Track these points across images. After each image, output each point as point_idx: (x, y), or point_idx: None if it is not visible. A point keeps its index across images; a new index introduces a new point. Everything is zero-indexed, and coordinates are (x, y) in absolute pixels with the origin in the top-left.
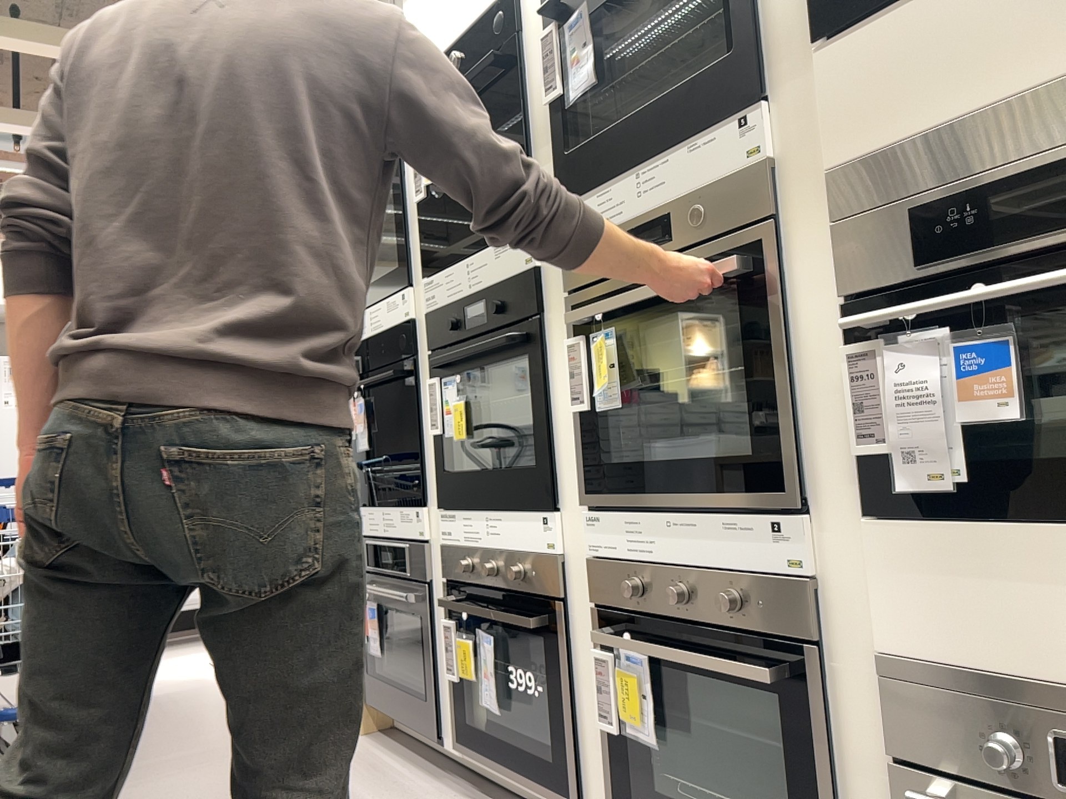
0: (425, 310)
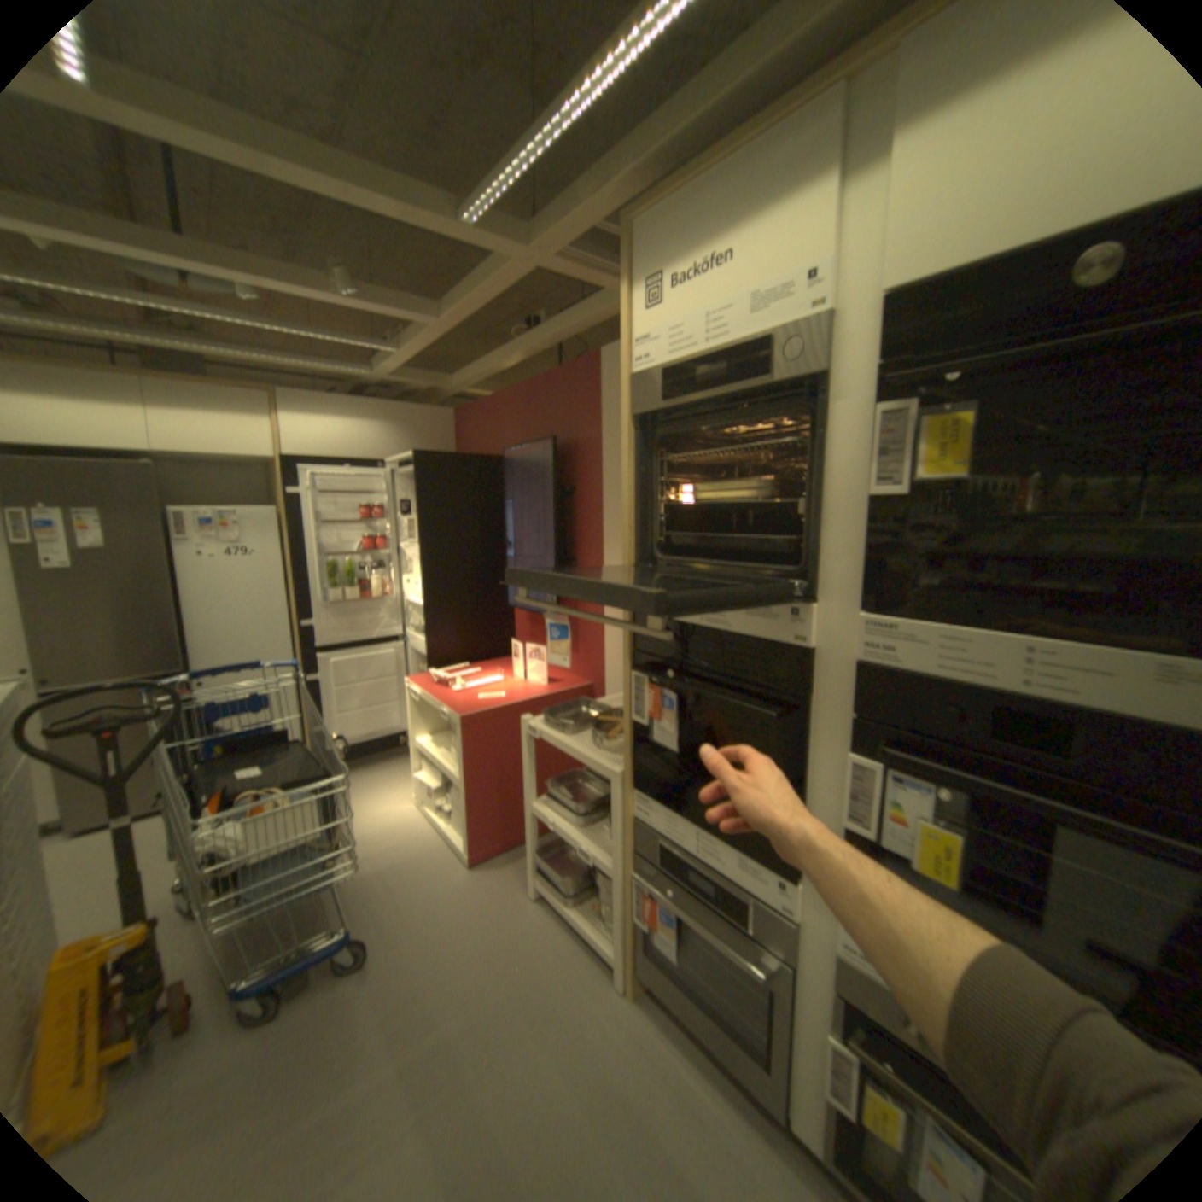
0: (850, 651)
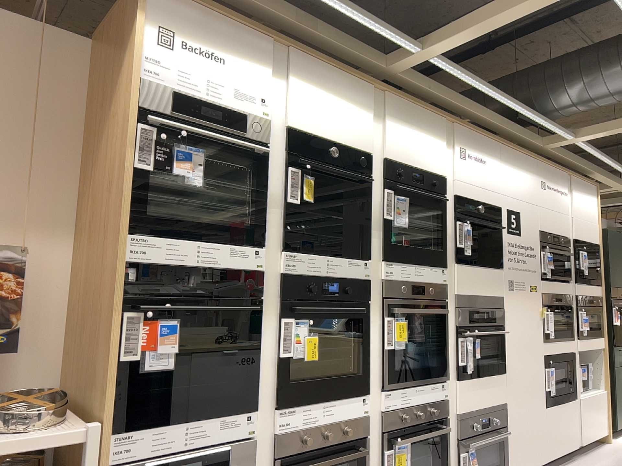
0: (278, 269)
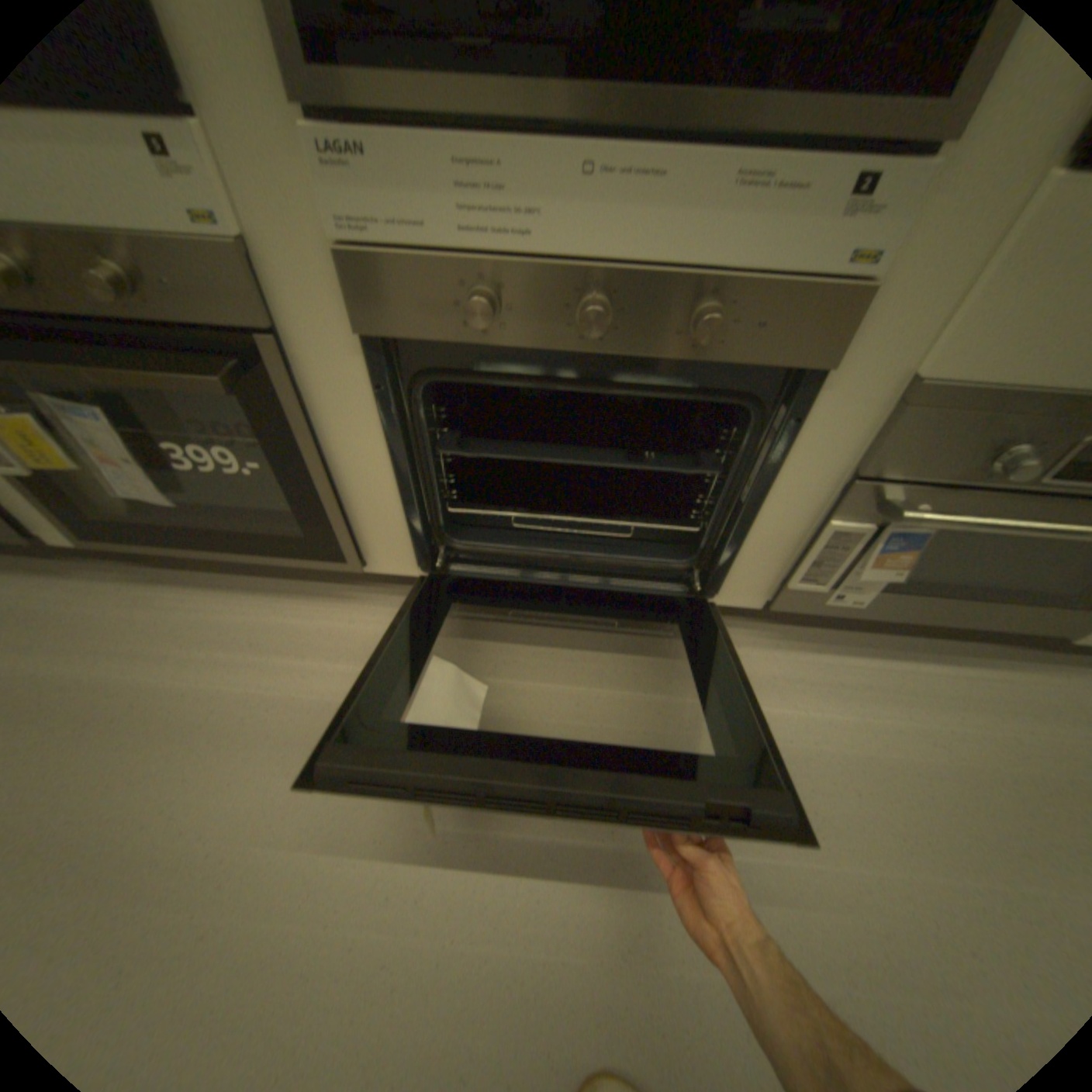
0: None
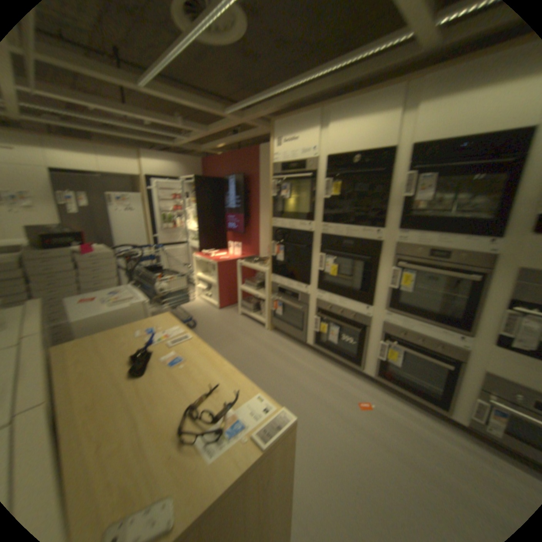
0: (318, 233)
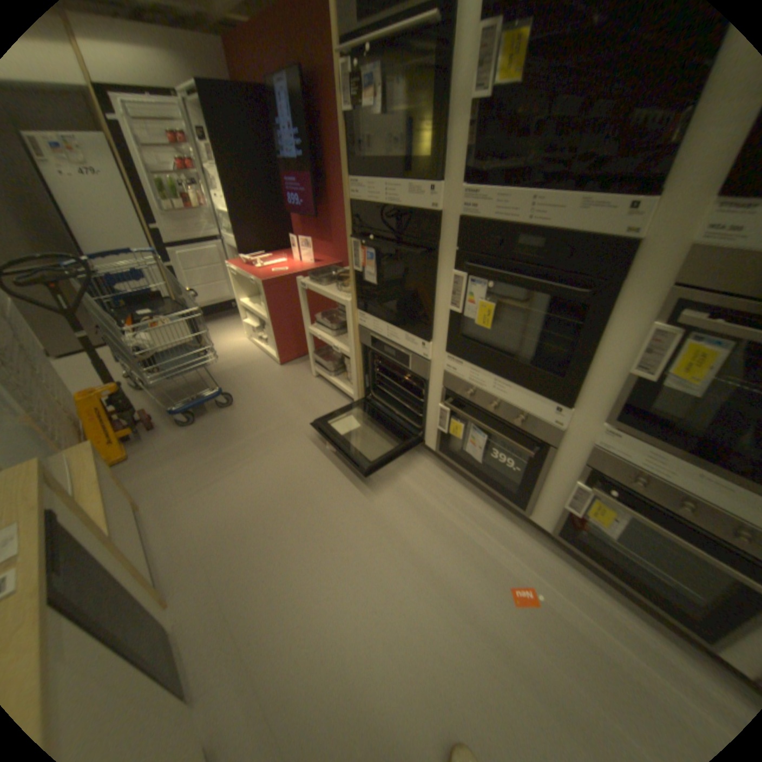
0: (457, 212)
